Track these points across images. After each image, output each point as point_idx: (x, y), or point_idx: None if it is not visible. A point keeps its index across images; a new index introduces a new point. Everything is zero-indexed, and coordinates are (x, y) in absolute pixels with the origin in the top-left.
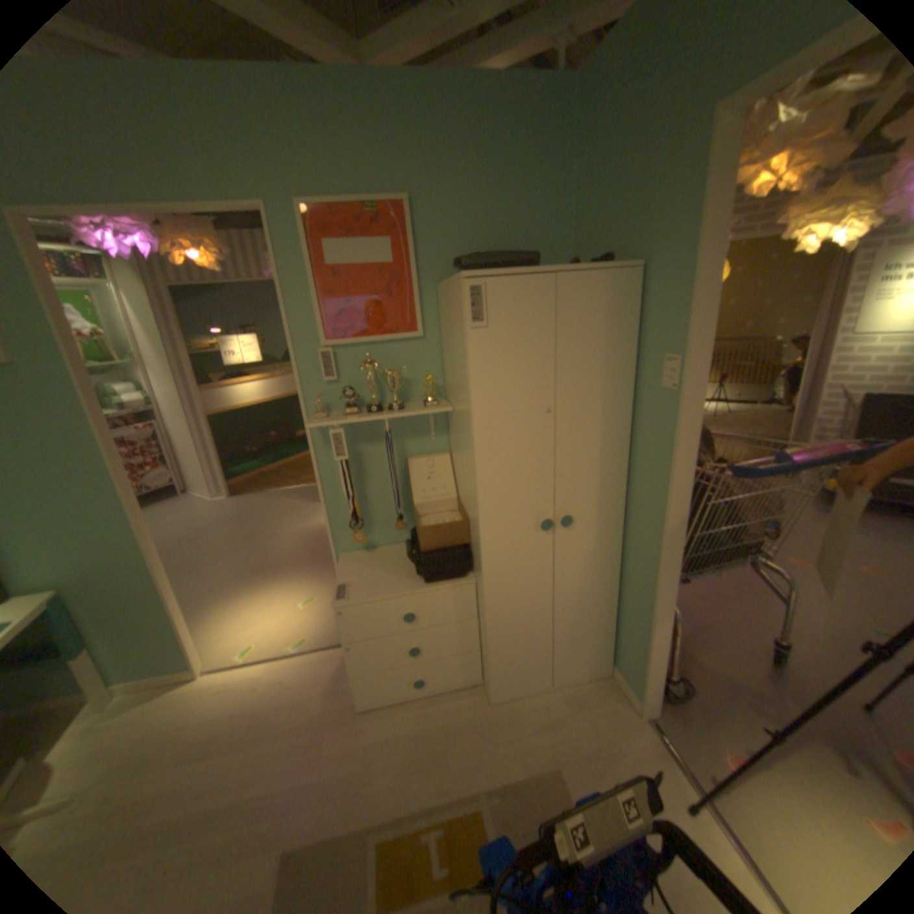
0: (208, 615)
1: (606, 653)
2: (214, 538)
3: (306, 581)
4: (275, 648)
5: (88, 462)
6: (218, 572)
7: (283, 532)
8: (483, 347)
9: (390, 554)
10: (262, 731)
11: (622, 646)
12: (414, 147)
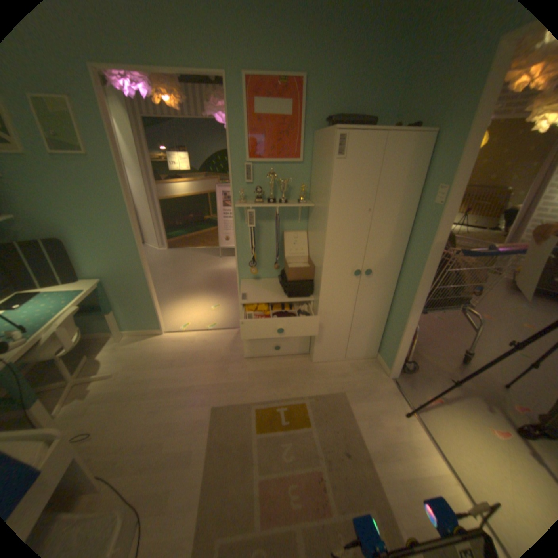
0: (164, 306)
1: (375, 345)
2: (163, 269)
3: (215, 296)
4: (201, 325)
5: (119, 213)
6: (167, 286)
7: (200, 270)
8: (340, 170)
9: (268, 283)
10: (197, 360)
11: (384, 342)
12: (313, 43)
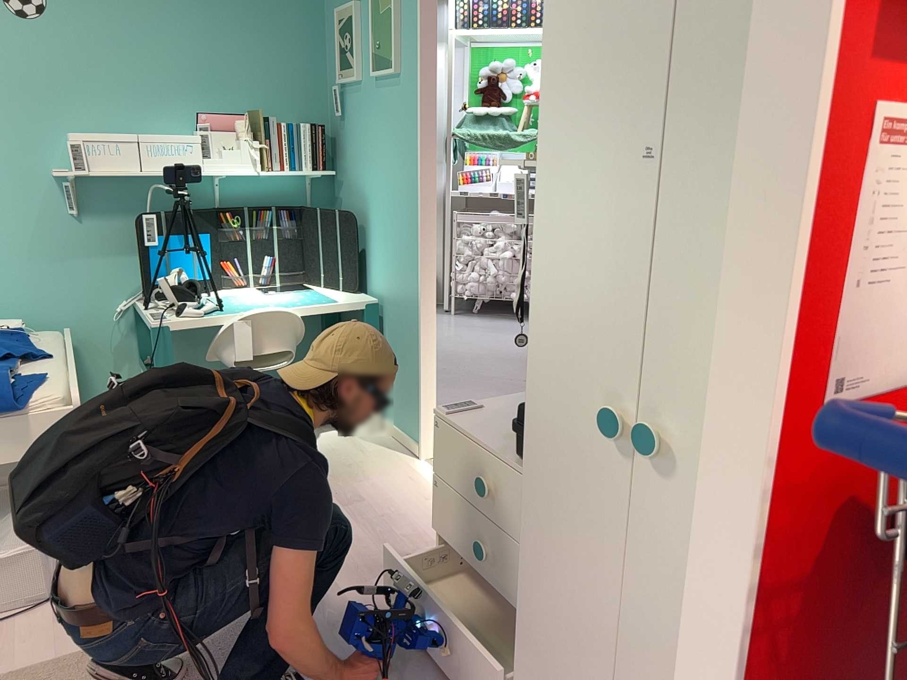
0: None
1: None
2: None
3: None
4: None
5: (412, 178)
6: None
7: None
8: None
9: None
10: (382, 526)
11: None
12: None
